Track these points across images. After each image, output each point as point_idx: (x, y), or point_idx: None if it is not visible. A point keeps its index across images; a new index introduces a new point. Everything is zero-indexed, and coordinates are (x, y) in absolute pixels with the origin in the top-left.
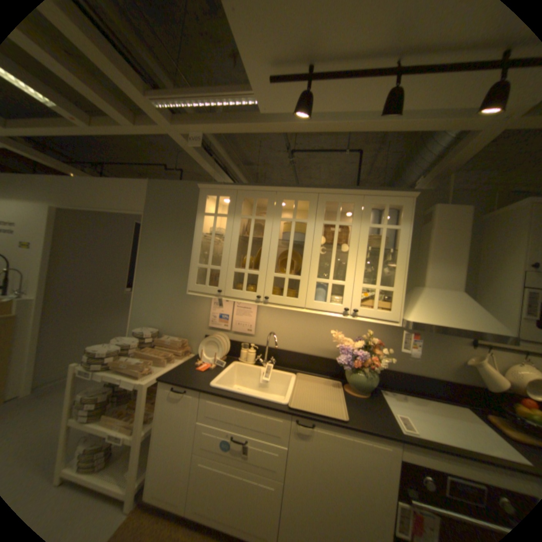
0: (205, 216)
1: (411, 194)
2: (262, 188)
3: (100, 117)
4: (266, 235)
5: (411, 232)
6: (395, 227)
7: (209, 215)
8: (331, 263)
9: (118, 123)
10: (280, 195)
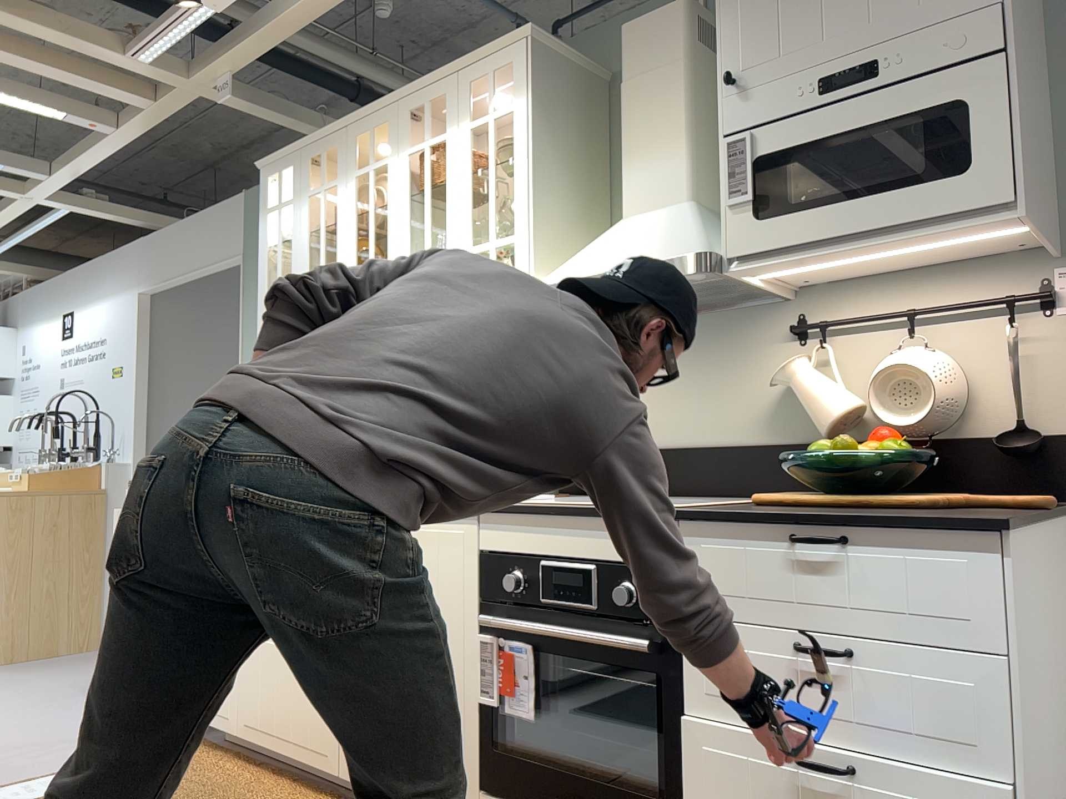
0: (268, 216)
1: (519, 35)
2: (328, 131)
3: (130, 112)
4: (339, 213)
5: (528, 110)
6: (504, 110)
7: (273, 211)
8: (426, 226)
9: (145, 111)
10: (352, 131)
